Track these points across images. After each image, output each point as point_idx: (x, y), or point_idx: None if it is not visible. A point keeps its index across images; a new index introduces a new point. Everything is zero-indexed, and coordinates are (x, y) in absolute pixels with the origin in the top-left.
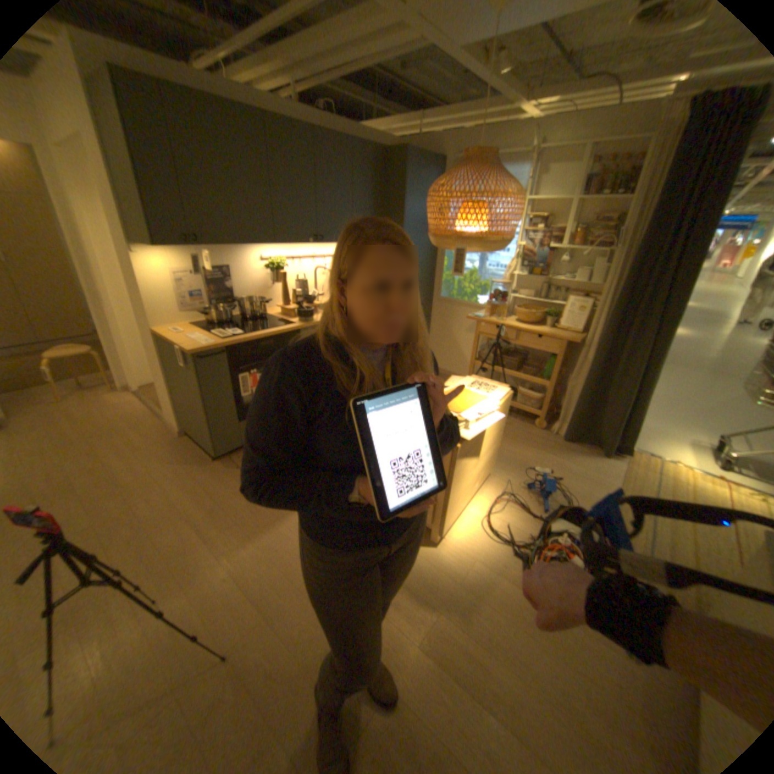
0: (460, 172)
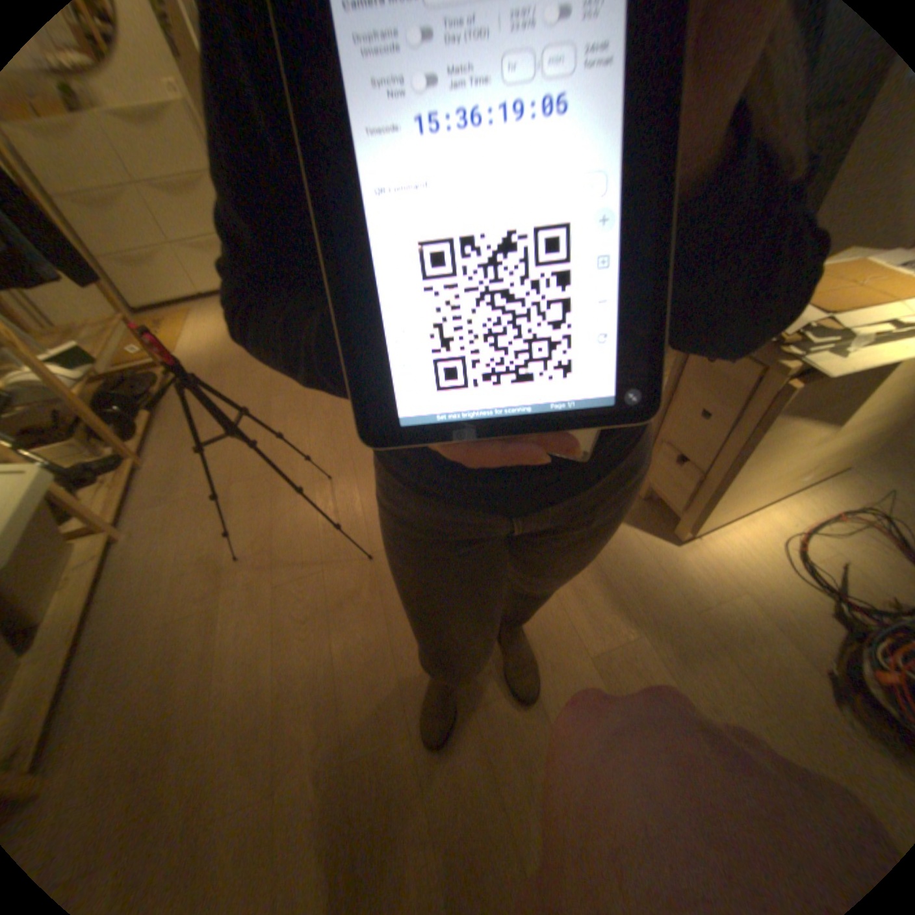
0: None
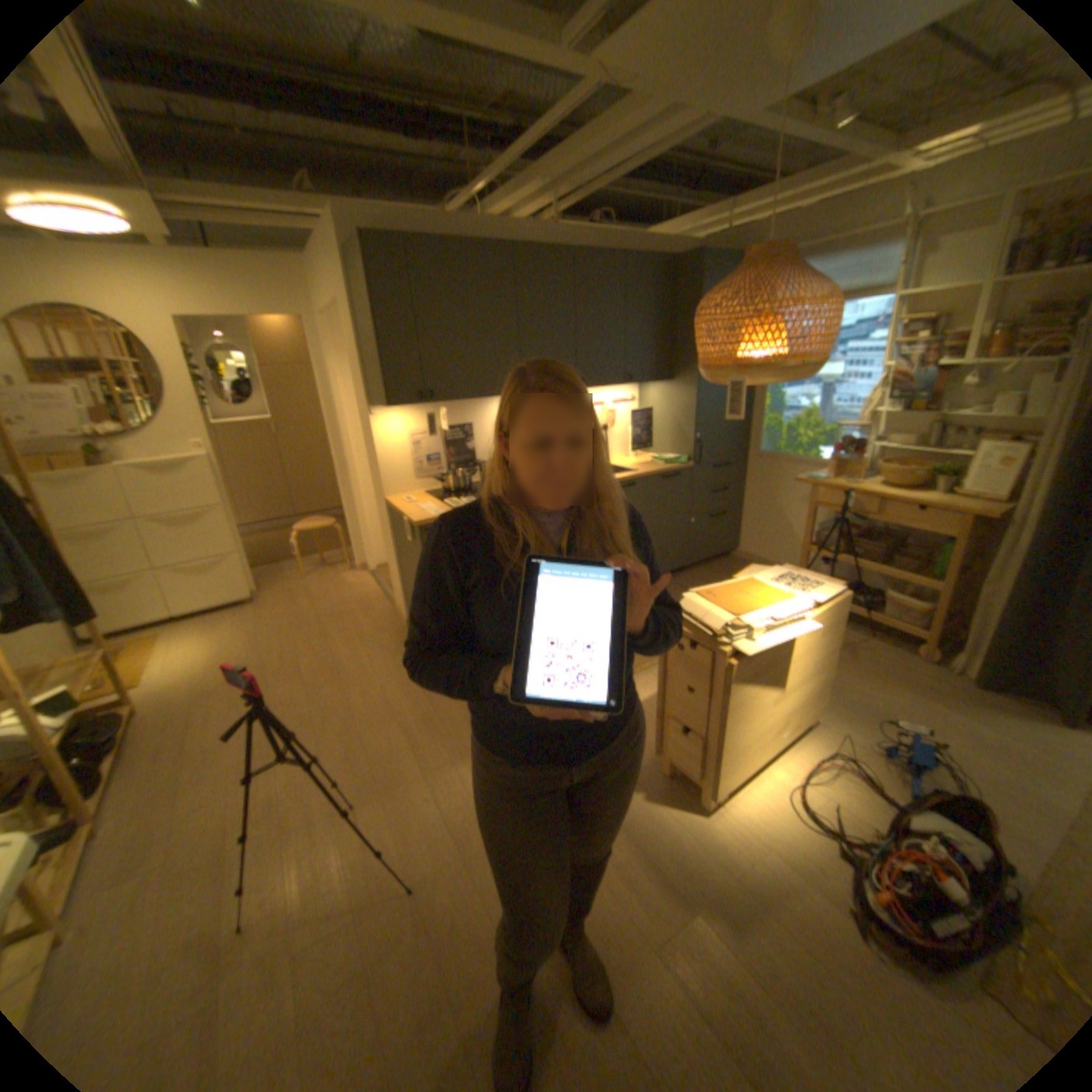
0: (737, 280)
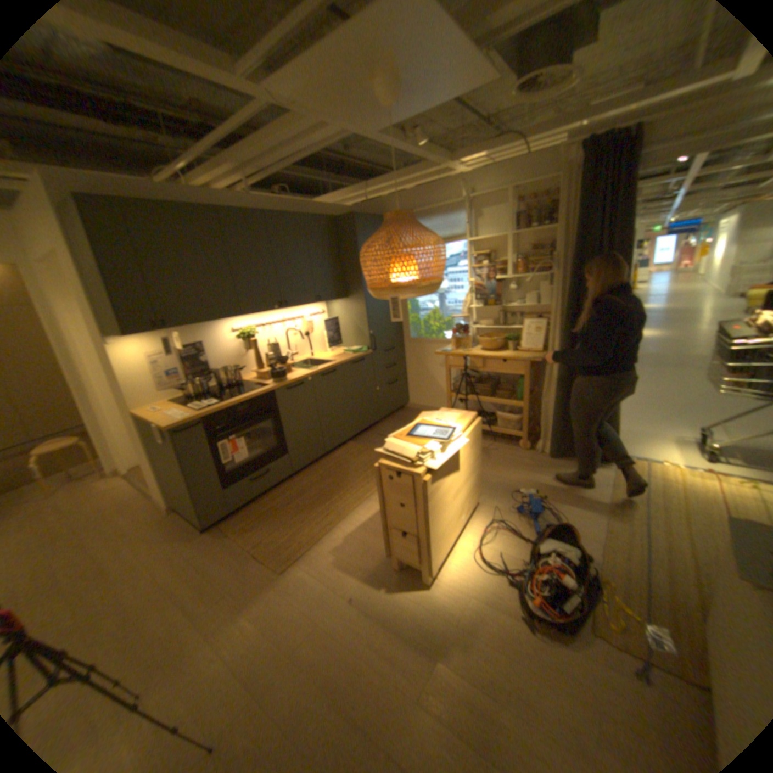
0: (382, 234)
